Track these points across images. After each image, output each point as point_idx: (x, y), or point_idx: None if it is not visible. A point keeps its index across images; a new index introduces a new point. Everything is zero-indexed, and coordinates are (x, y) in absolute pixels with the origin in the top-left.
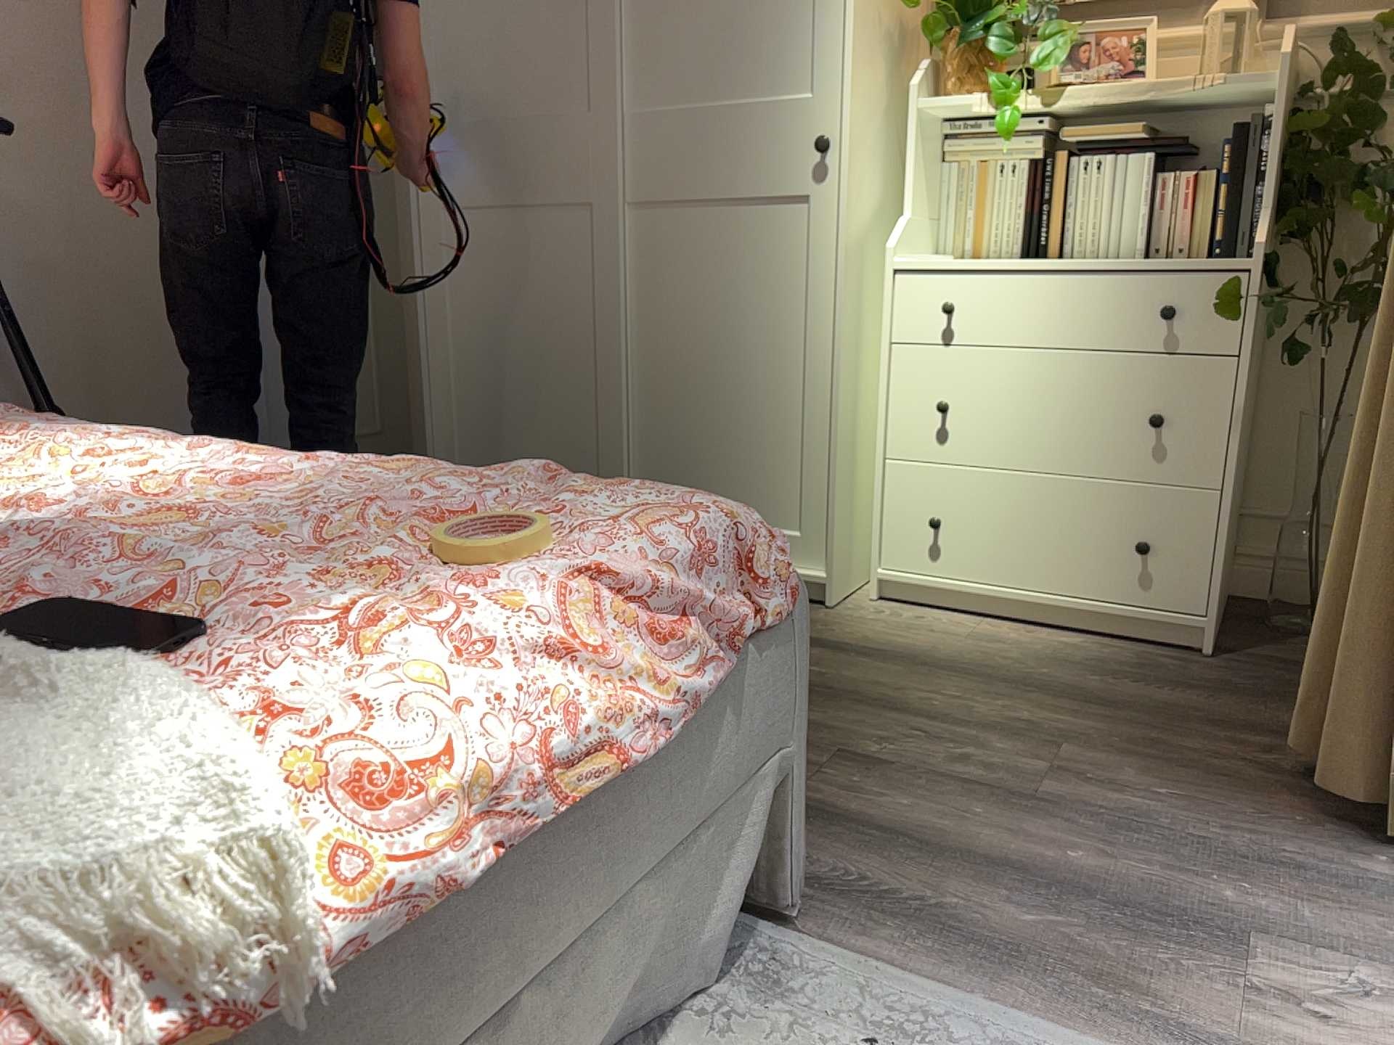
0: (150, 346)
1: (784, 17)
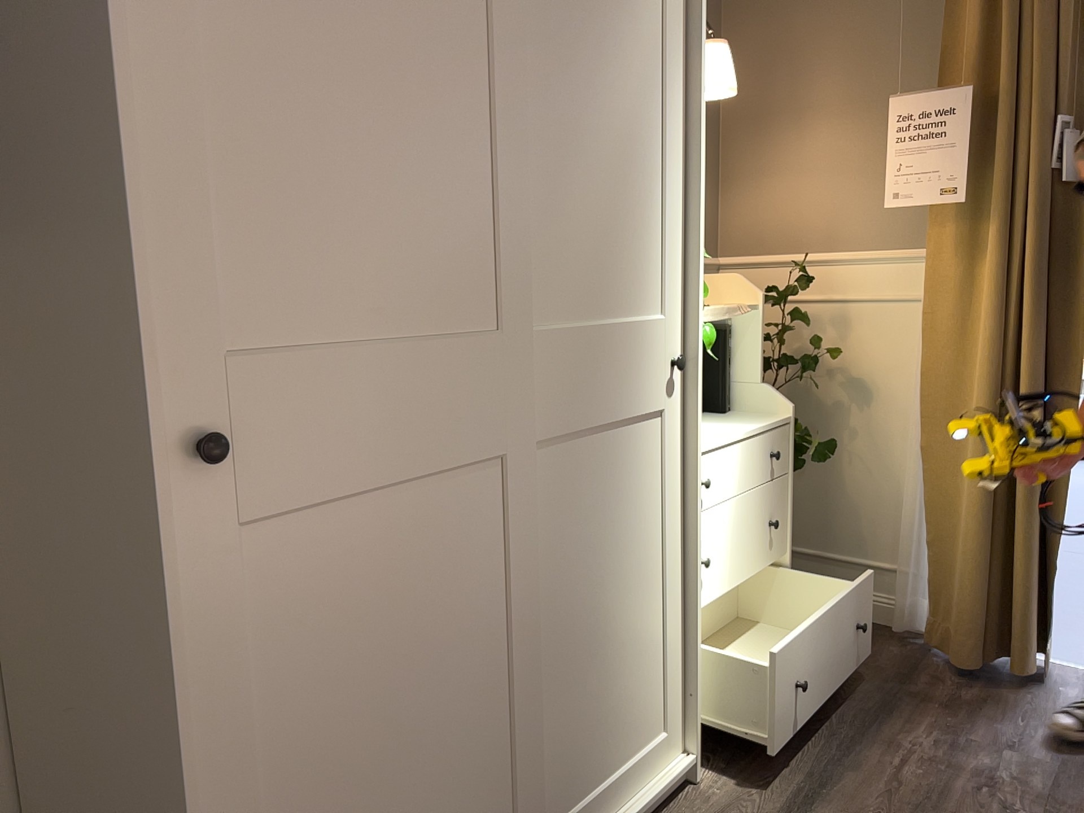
0: None
1: (646, 237)
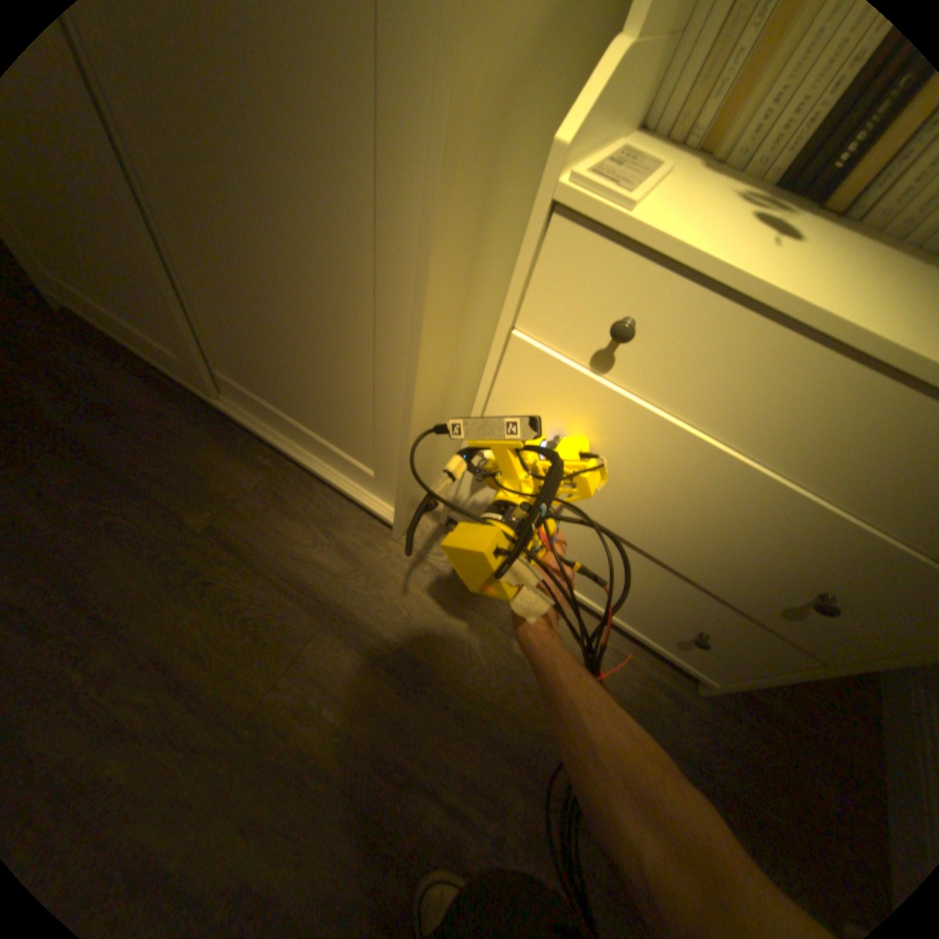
0: None
1: None
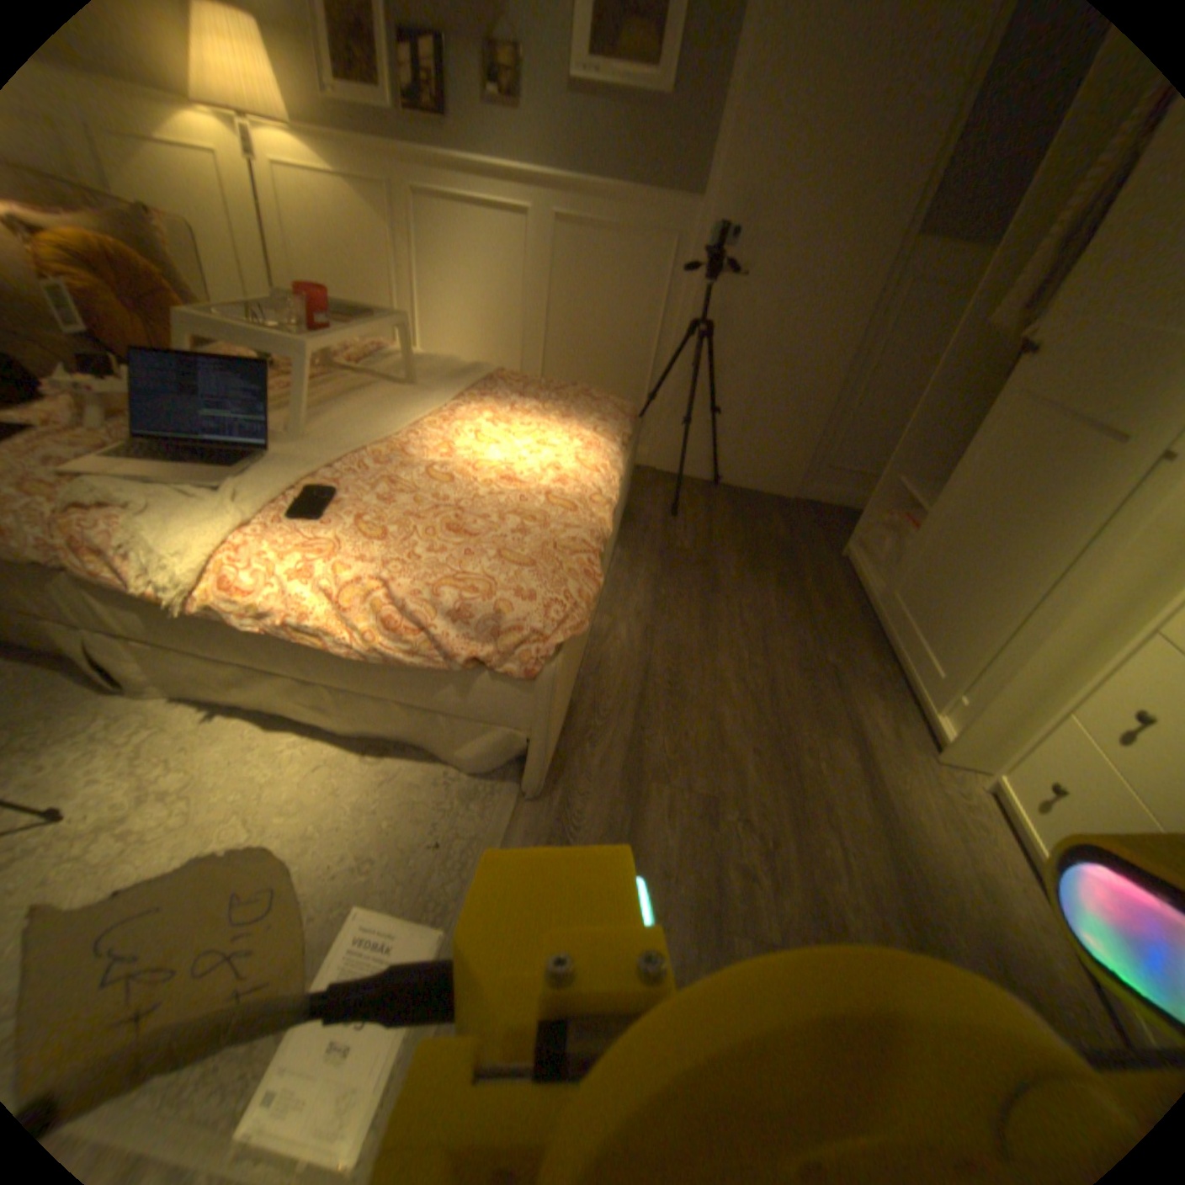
0: (786, 390)
1: None
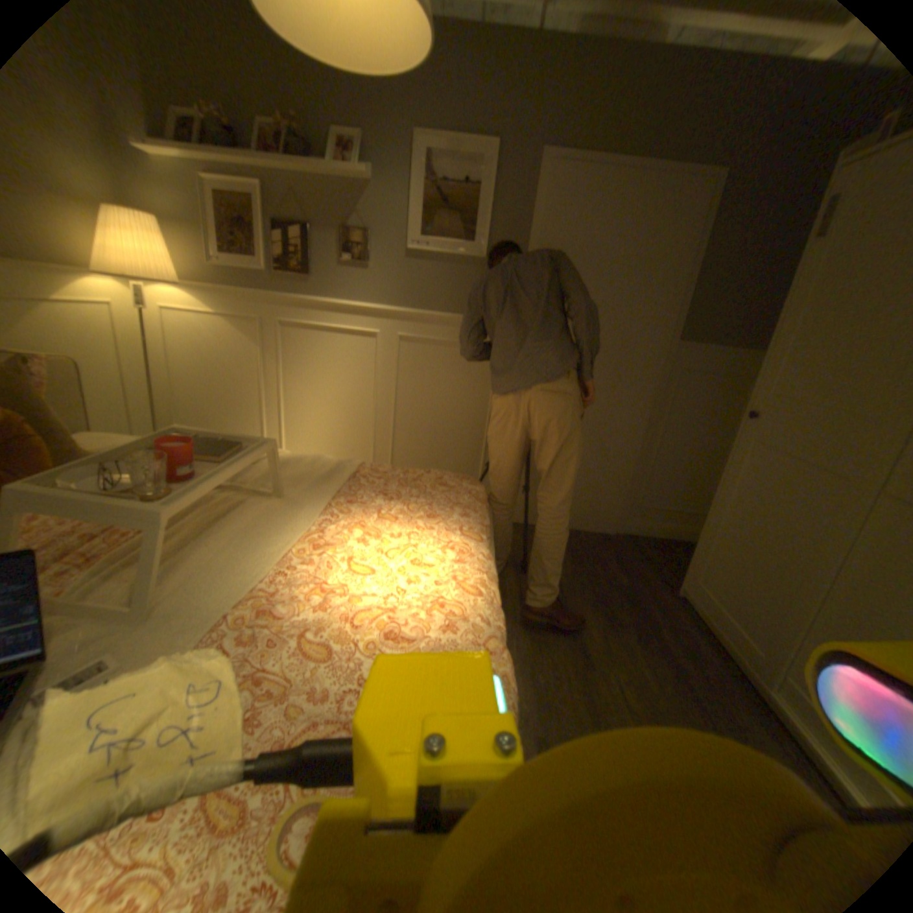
0: (596, 453)
1: None
